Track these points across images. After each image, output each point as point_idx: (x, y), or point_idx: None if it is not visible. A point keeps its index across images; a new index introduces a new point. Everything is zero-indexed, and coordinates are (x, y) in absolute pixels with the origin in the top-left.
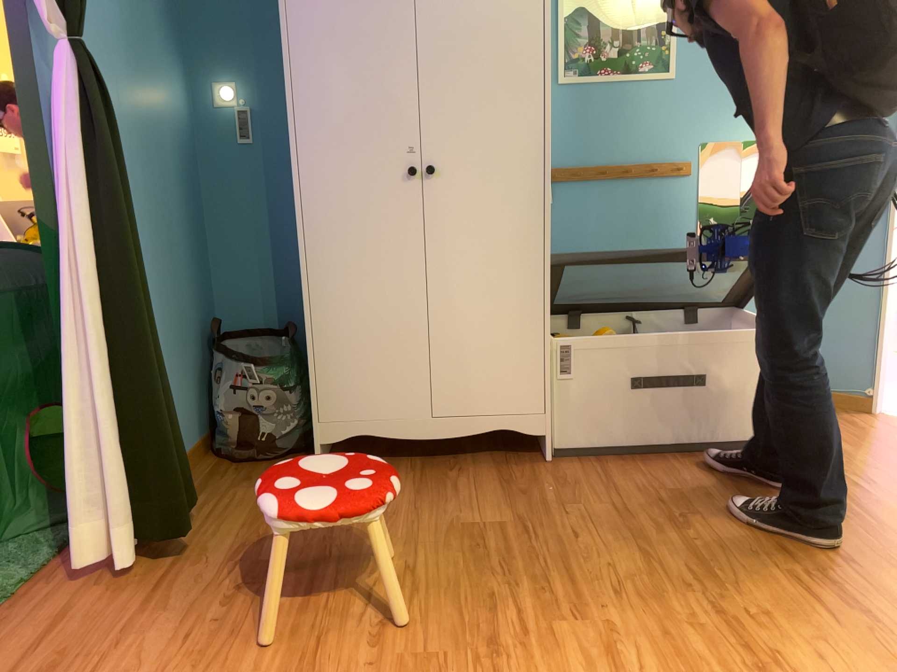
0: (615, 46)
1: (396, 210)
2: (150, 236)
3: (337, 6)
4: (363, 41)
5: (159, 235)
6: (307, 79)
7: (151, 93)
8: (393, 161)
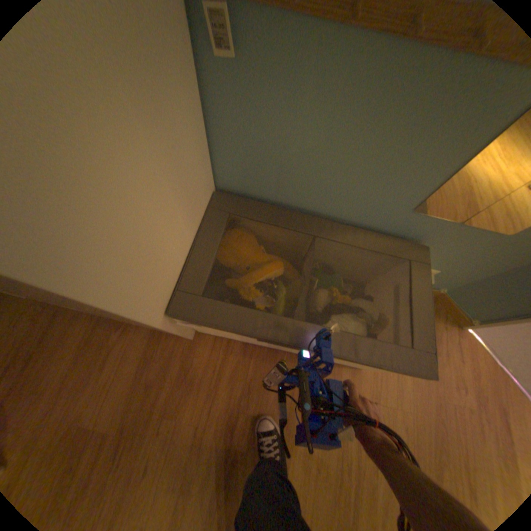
0: None
1: None
2: None
3: None
4: None
5: None
6: None
7: None
8: None
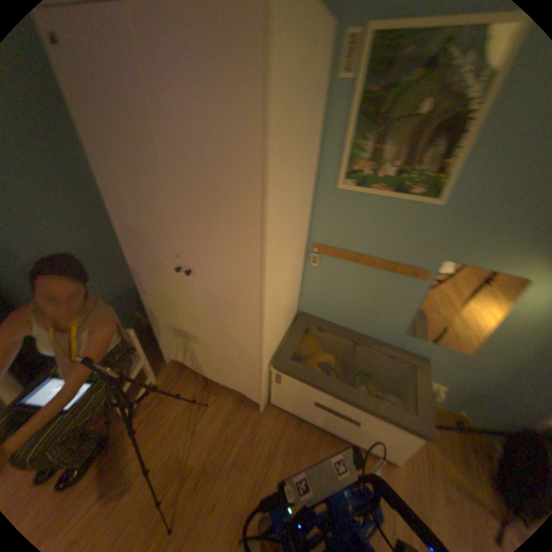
0: (396, 167)
1: (178, 286)
2: (78, 254)
3: (114, 143)
4: (137, 175)
5: (90, 249)
6: (114, 194)
7: (68, 170)
8: (171, 259)
